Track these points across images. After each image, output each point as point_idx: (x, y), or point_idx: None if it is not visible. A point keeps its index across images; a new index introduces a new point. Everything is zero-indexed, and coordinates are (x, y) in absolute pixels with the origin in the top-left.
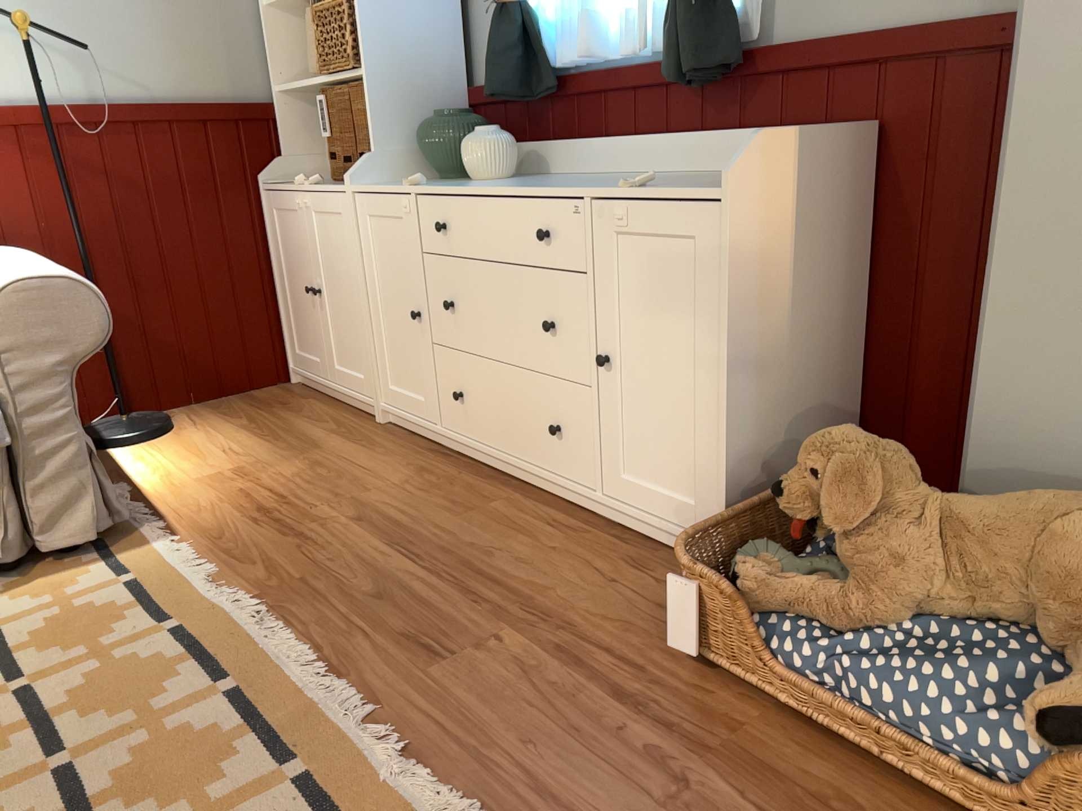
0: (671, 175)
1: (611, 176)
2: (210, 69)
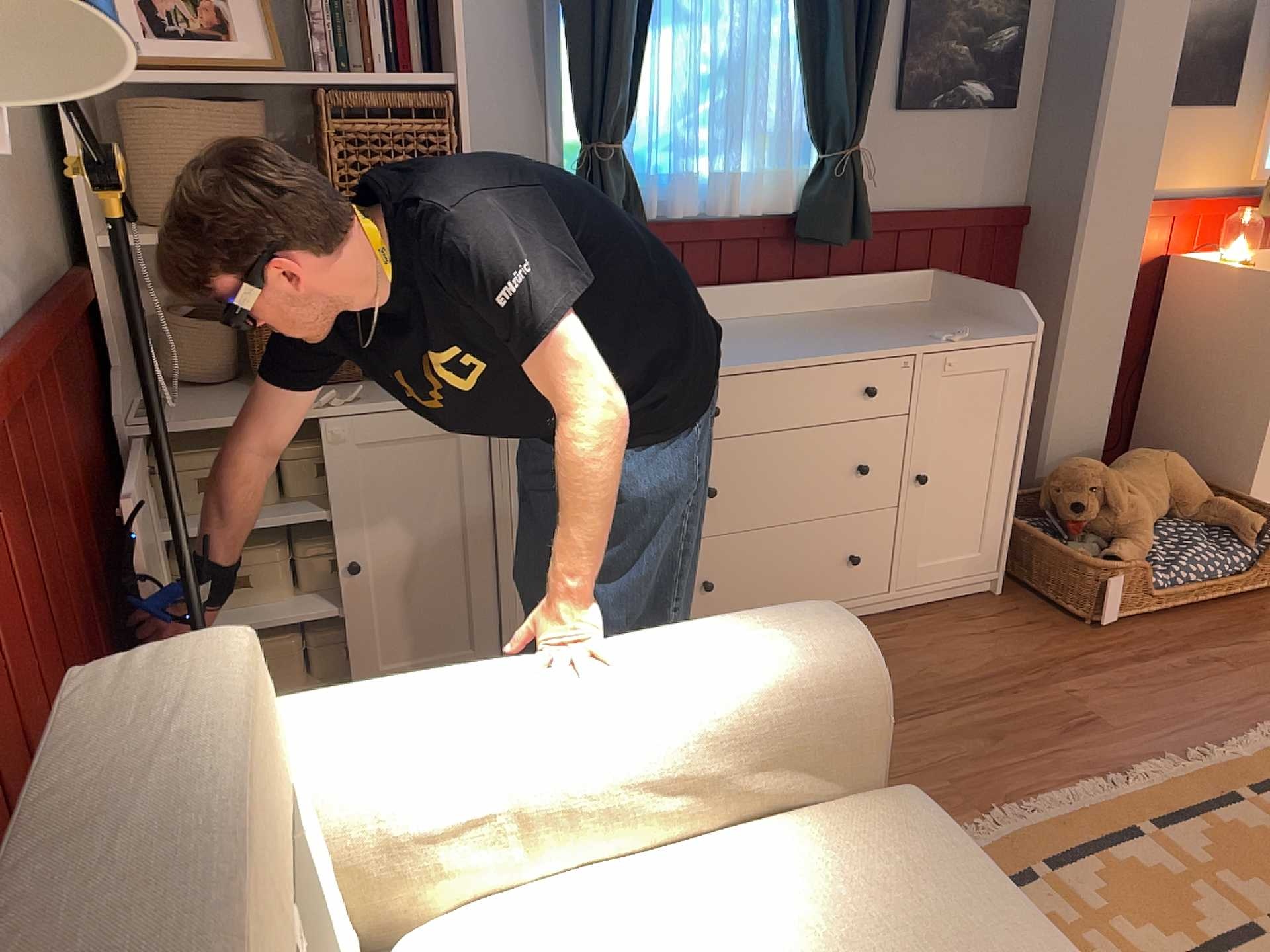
0: (803, 317)
1: (738, 323)
2: (31, 212)
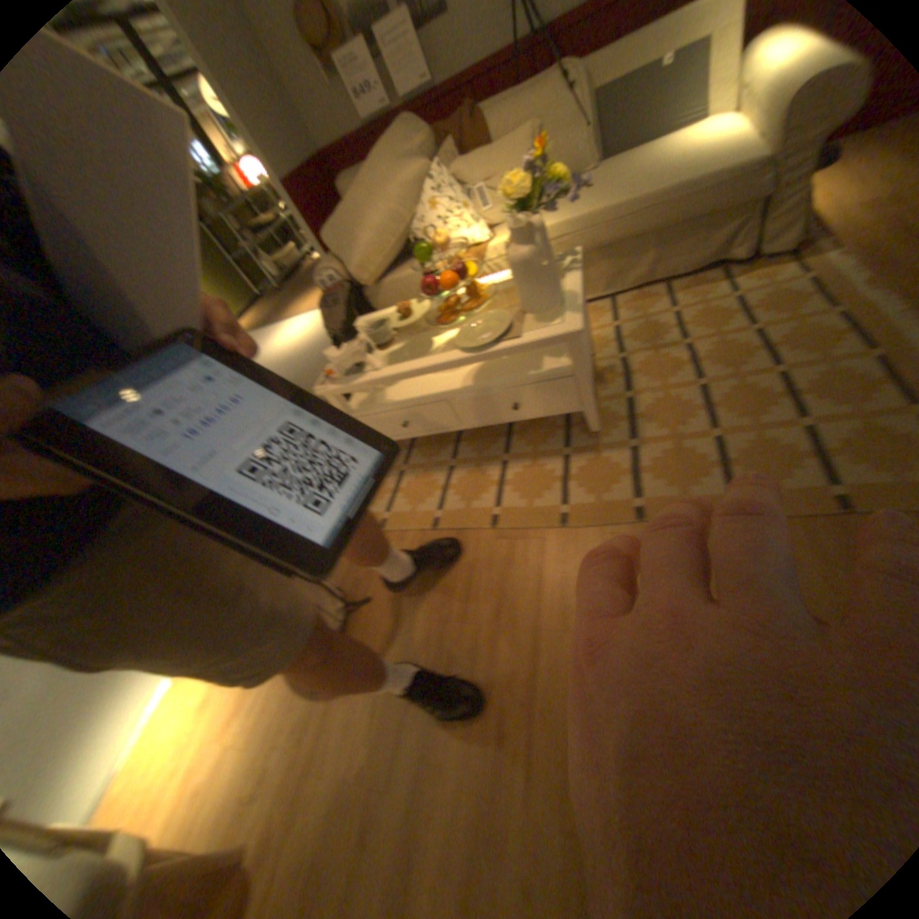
0: None
1: None
2: None
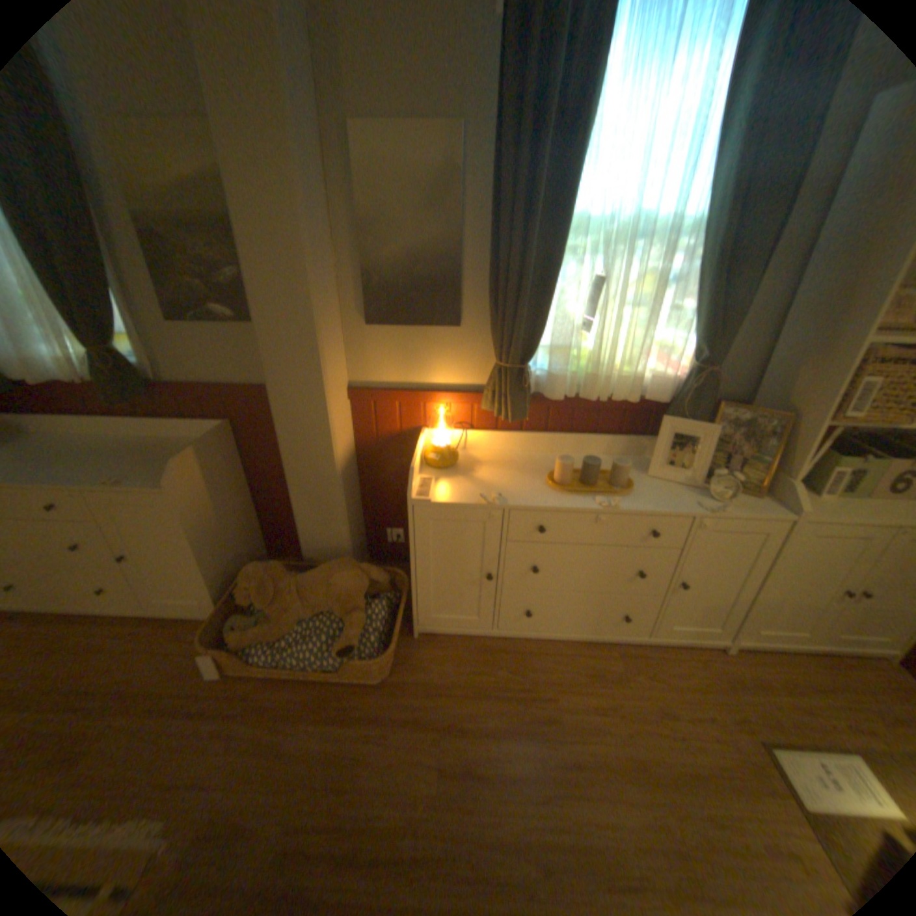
0: (126, 442)
1: (82, 441)
2: None
